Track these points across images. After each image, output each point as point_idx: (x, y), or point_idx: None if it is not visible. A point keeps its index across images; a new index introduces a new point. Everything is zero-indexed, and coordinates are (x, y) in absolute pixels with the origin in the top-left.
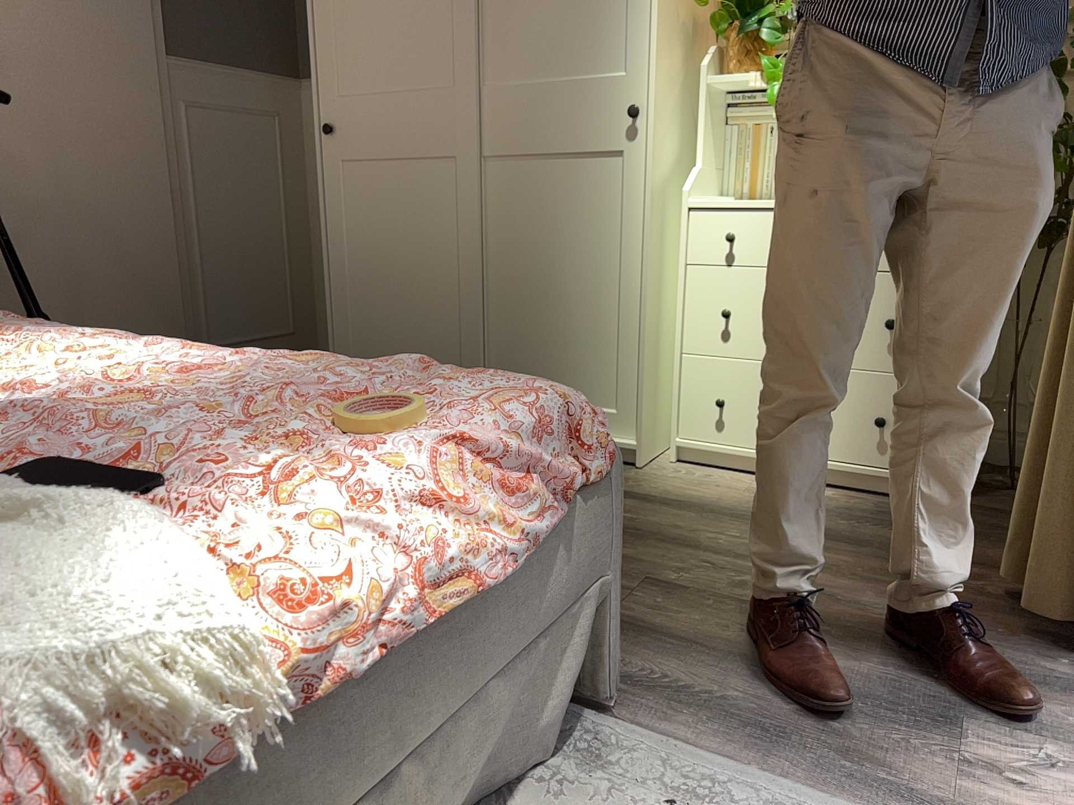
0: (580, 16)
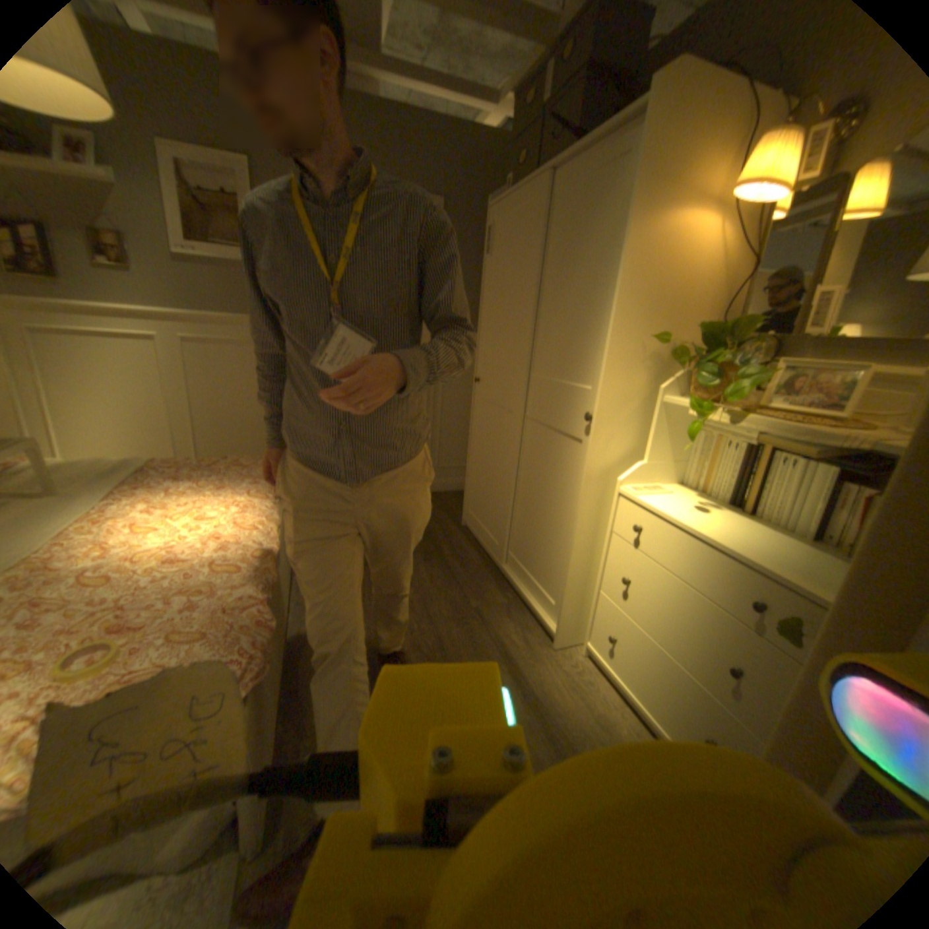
0: (577, 341)
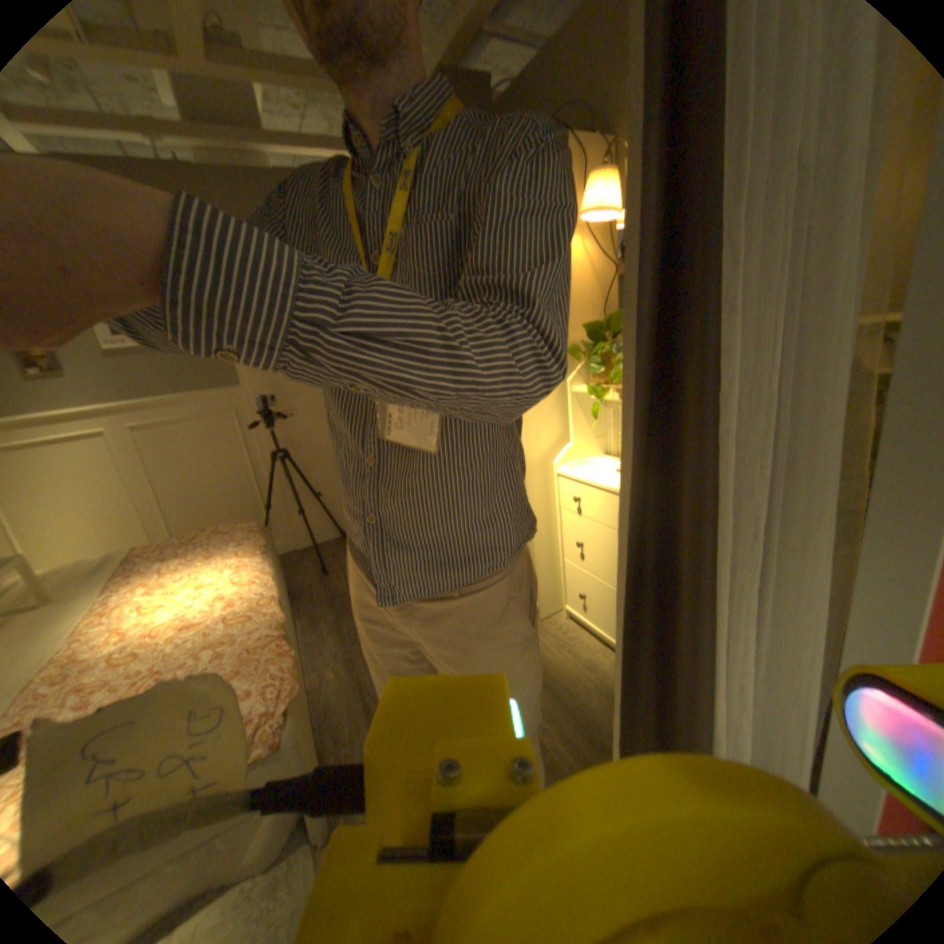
0: None
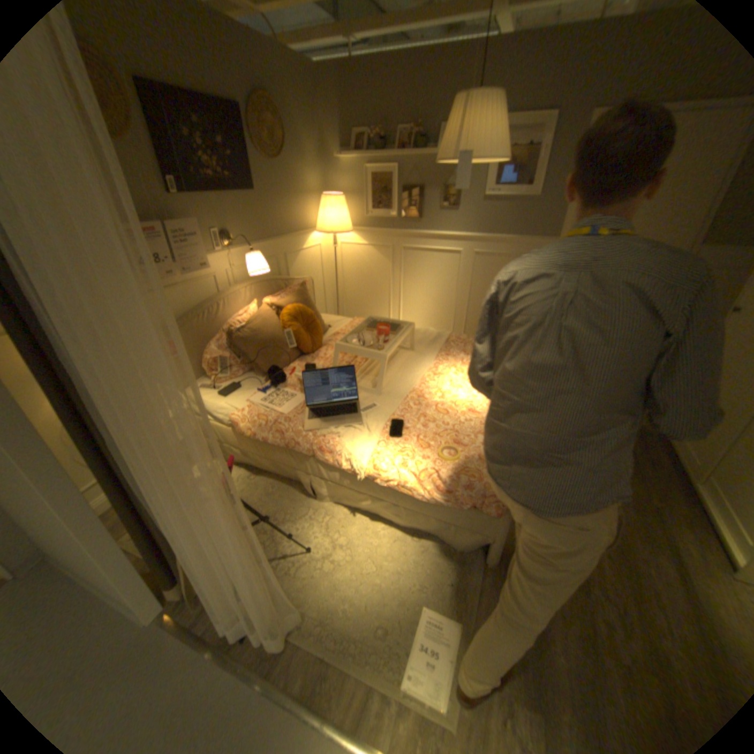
0: None
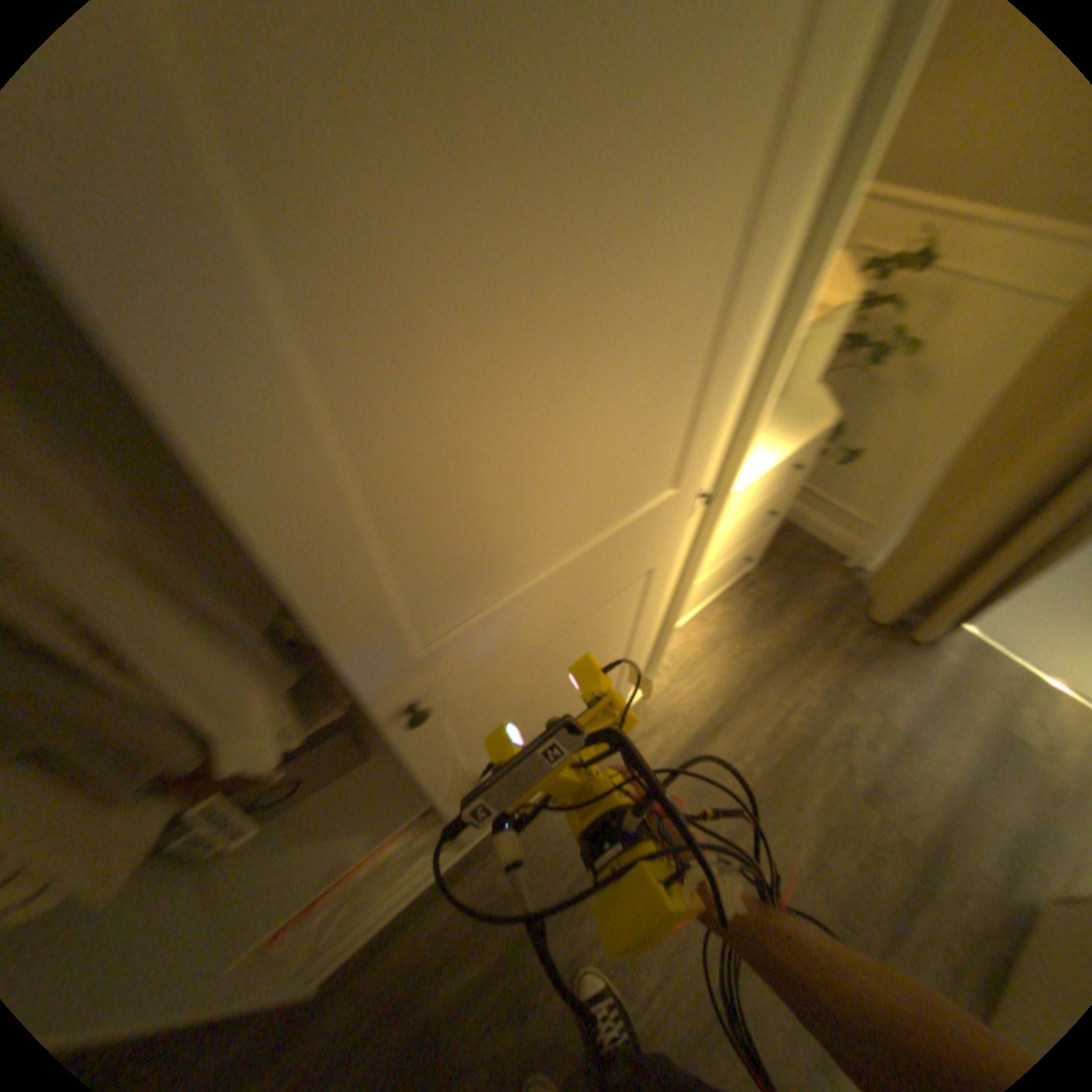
0: (665, 400)
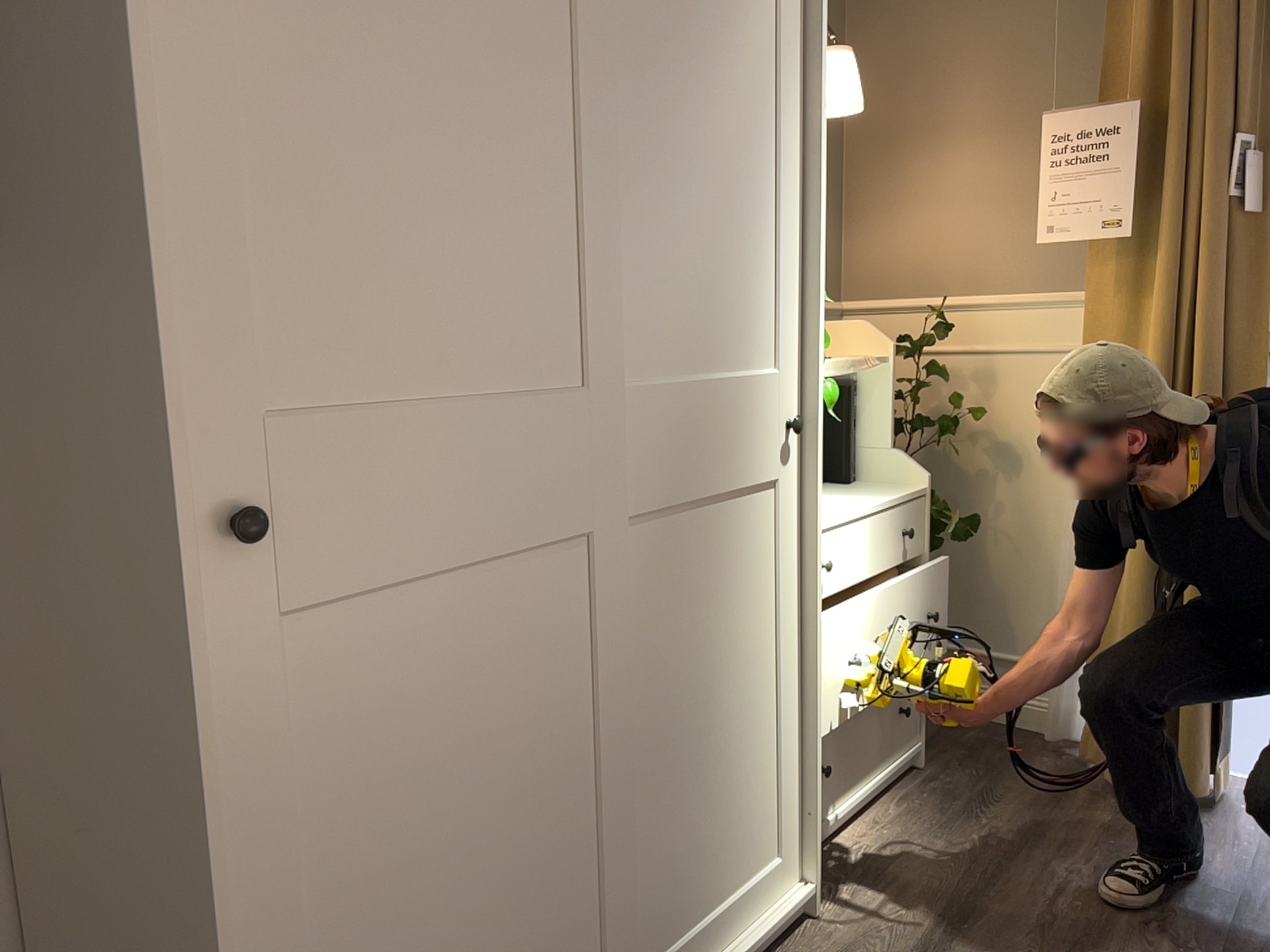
0: (734, 276)
